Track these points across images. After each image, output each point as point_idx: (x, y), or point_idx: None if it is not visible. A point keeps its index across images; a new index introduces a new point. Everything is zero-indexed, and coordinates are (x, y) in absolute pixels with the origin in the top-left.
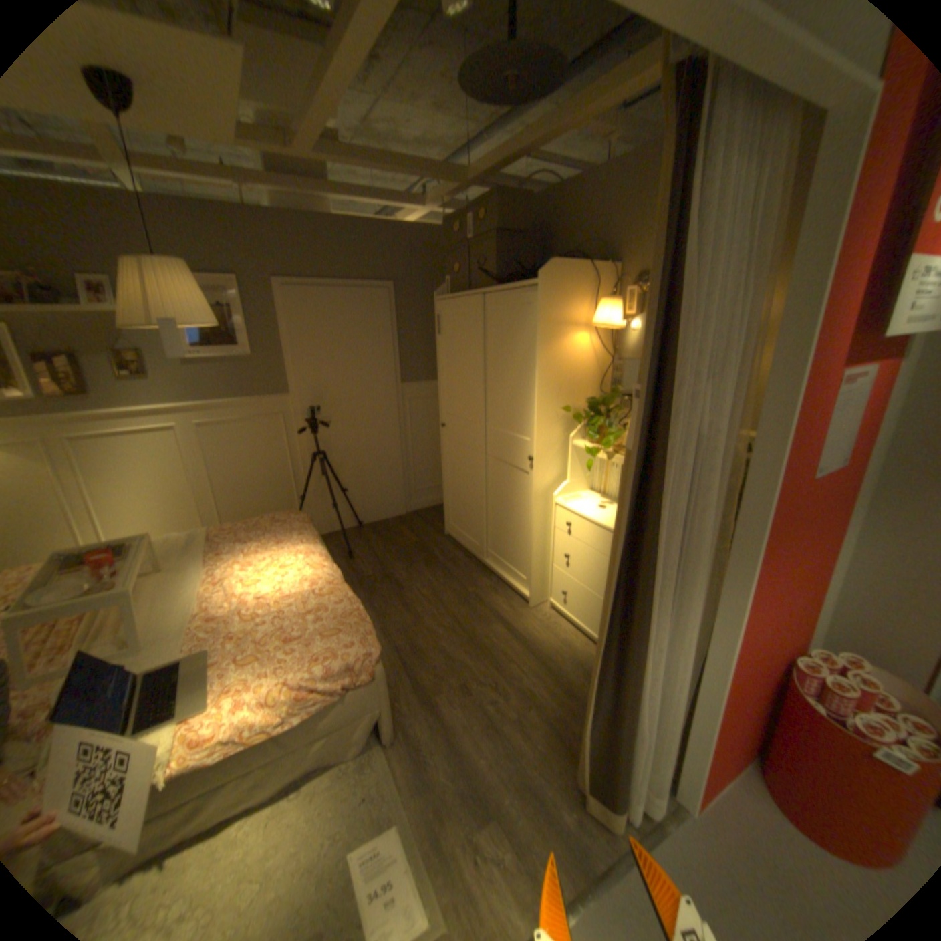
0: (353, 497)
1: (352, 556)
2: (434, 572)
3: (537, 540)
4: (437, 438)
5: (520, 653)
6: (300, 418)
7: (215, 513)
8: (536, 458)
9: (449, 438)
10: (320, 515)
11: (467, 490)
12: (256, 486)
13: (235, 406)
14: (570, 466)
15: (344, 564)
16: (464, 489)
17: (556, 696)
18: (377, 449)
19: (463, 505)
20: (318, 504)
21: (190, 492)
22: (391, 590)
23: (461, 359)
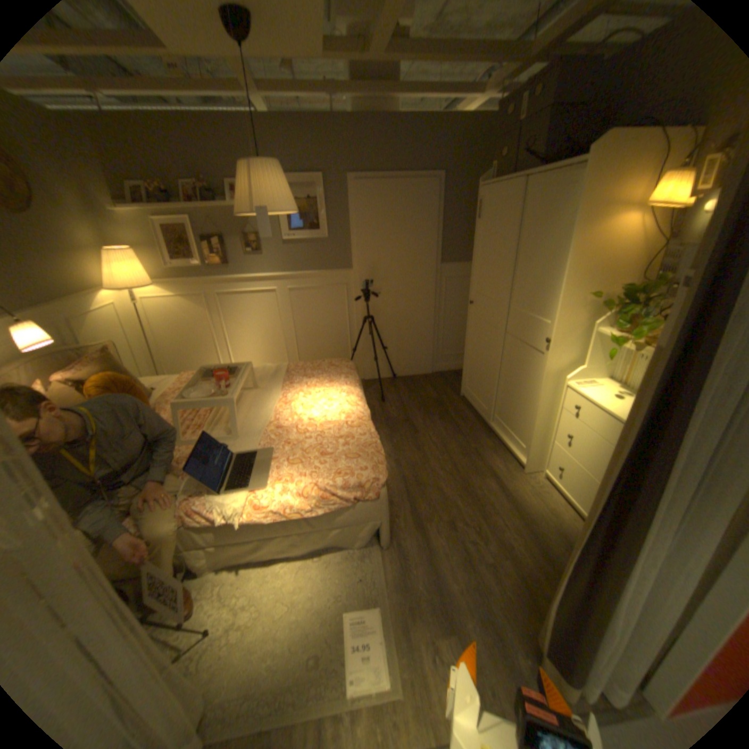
0: (391, 354)
1: (384, 400)
2: (445, 425)
3: (542, 417)
4: (465, 313)
5: (507, 510)
6: (358, 289)
7: (296, 353)
8: (553, 341)
9: (474, 314)
10: (365, 365)
11: (484, 362)
12: (323, 338)
13: (314, 276)
14: (590, 353)
15: (377, 405)
16: (482, 360)
17: (534, 557)
18: (414, 318)
19: (478, 374)
20: (364, 357)
21: (282, 337)
22: (408, 432)
23: (496, 242)
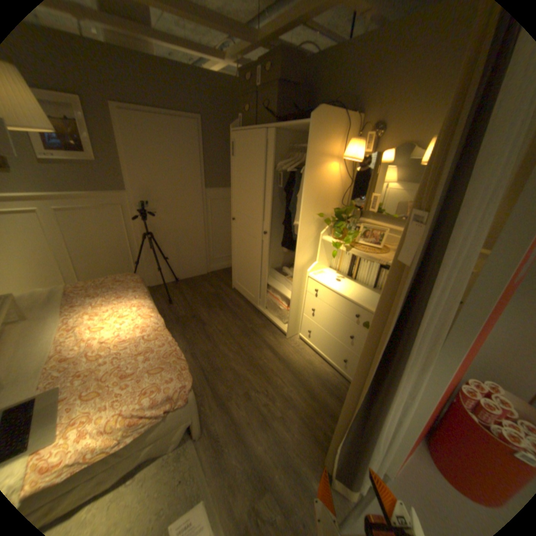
0: (172, 262)
1: (171, 302)
2: (225, 313)
3: (294, 298)
4: (227, 226)
5: (281, 370)
6: (133, 208)
7: (72, 272)
8: (297, 247)
9: (237, 228)
10: (149, 274)
11: (248, 262)
12: (102, 254)
13: (83, 197)
14: (319, 253)
15: (165, 307)
16: (246, 261)
17: (305, 400)
18: (188, 232)
19: (245, 272)
20: (148, 267)
21: (52, 257)
22: (197, 326)
23: (248, 175)
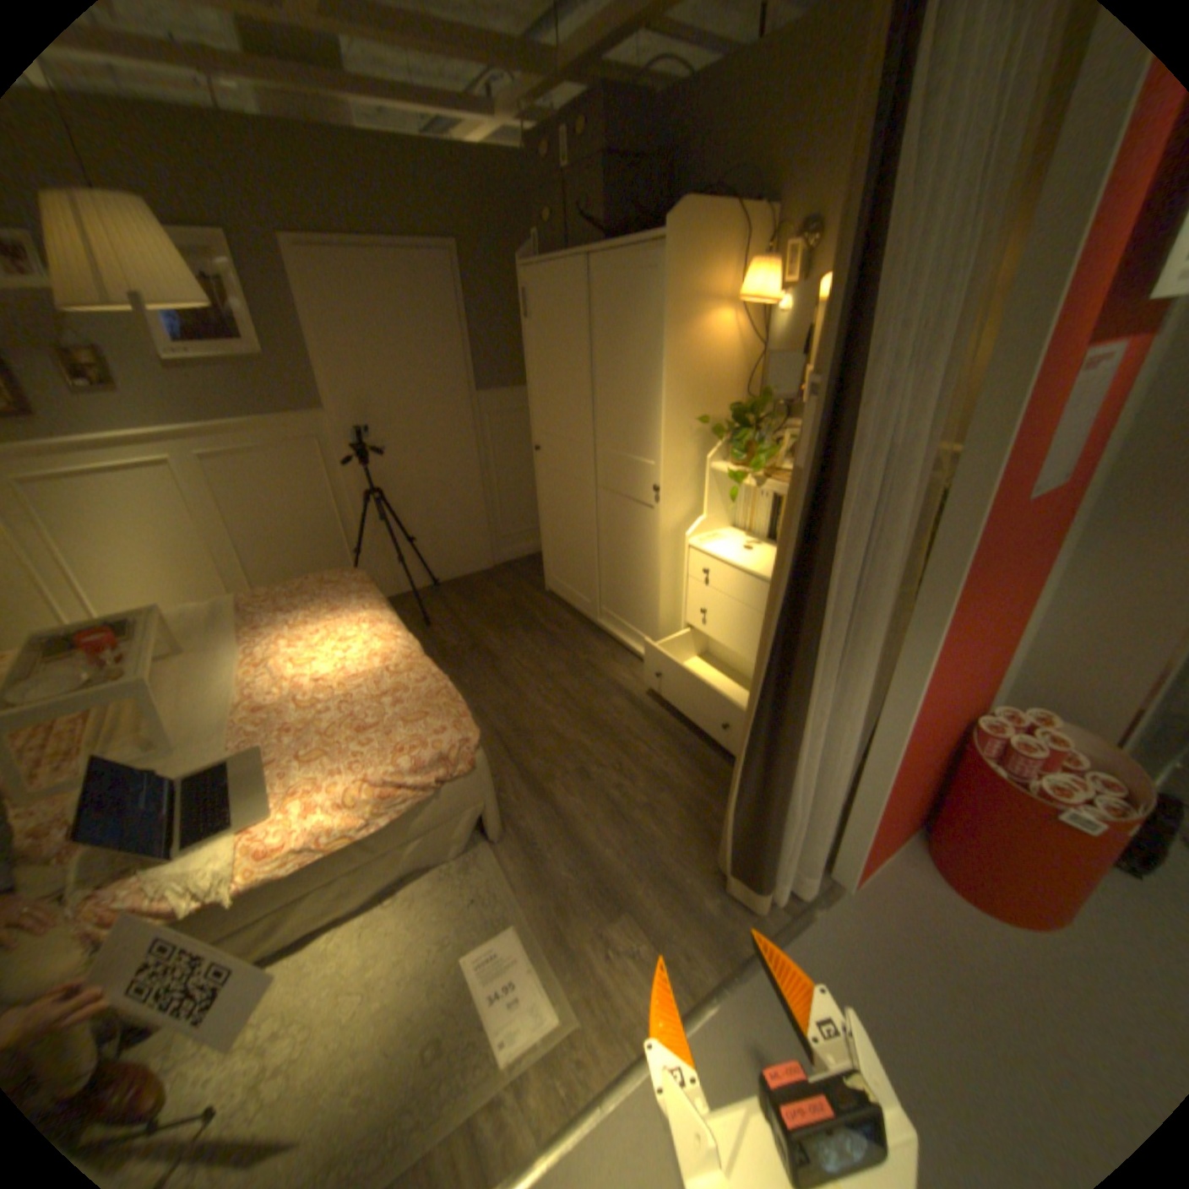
0: (423, 549)
1: (429, 624)
2: (536, 638)
3: (665, 594)
4: (528, 467)
5: (647, 729)
6: (342, 444)
7: (241, 575)
8: (663, 489)
9: (546, 466)
10: (382, 573)
11: (573, 534)
12: (293, 539)
13: (249, 429)
14: (707, 498)
15: (420, 633)
16: (569, 532)
17: (692, 776)
18: (450, 484)
19: (568, 554)
20: (378, 560)
21: (204, 549)
22: (483, 663)
23: (558, 355)
